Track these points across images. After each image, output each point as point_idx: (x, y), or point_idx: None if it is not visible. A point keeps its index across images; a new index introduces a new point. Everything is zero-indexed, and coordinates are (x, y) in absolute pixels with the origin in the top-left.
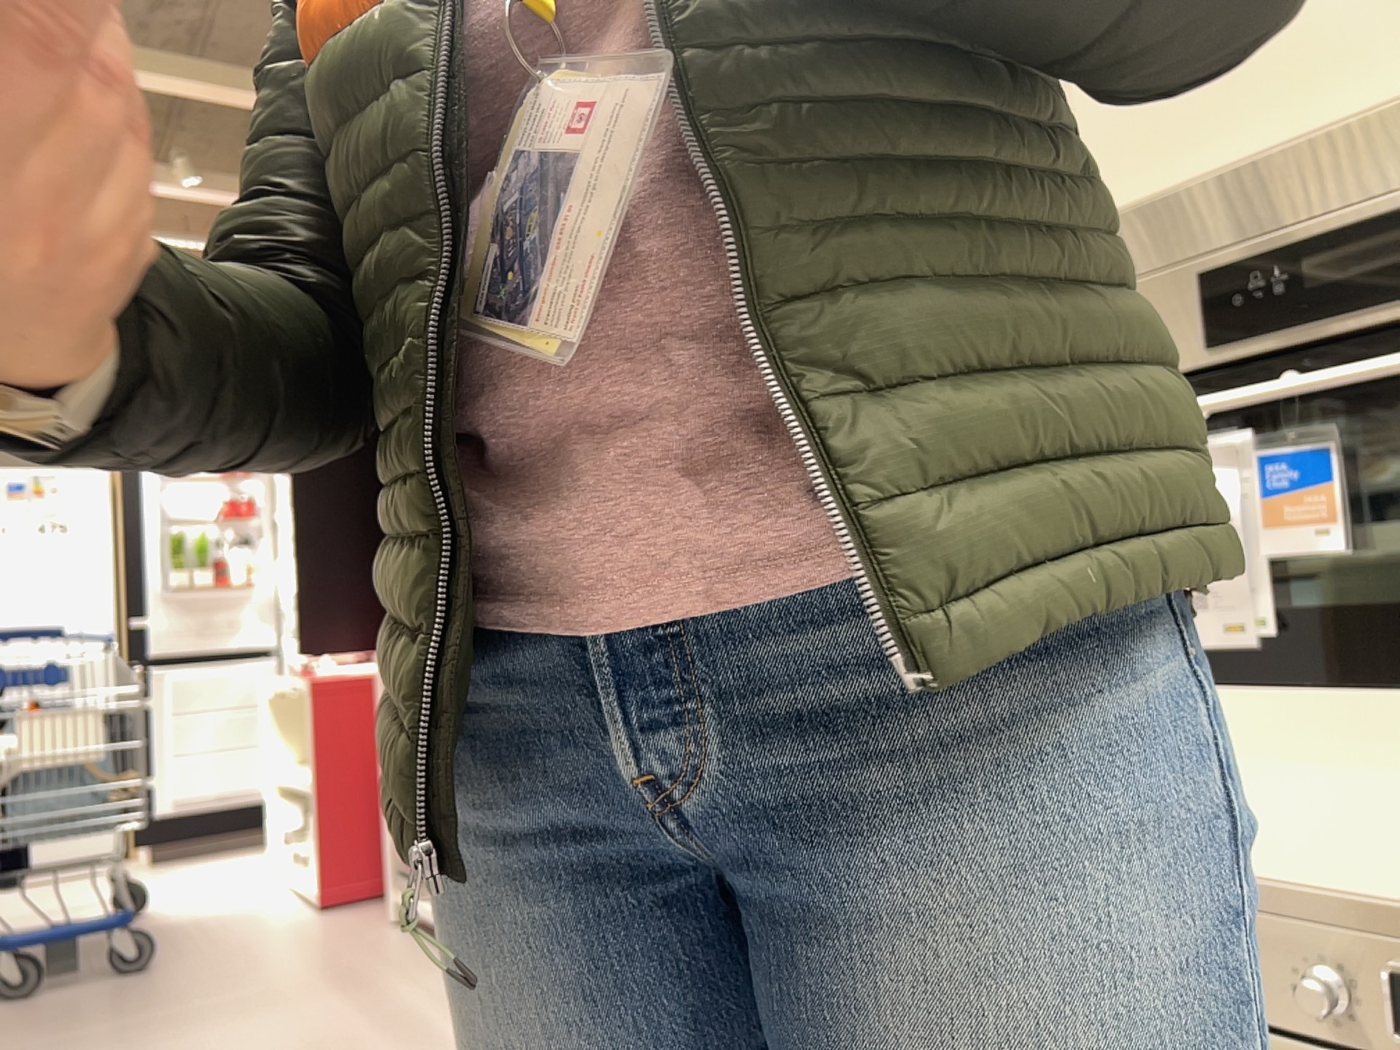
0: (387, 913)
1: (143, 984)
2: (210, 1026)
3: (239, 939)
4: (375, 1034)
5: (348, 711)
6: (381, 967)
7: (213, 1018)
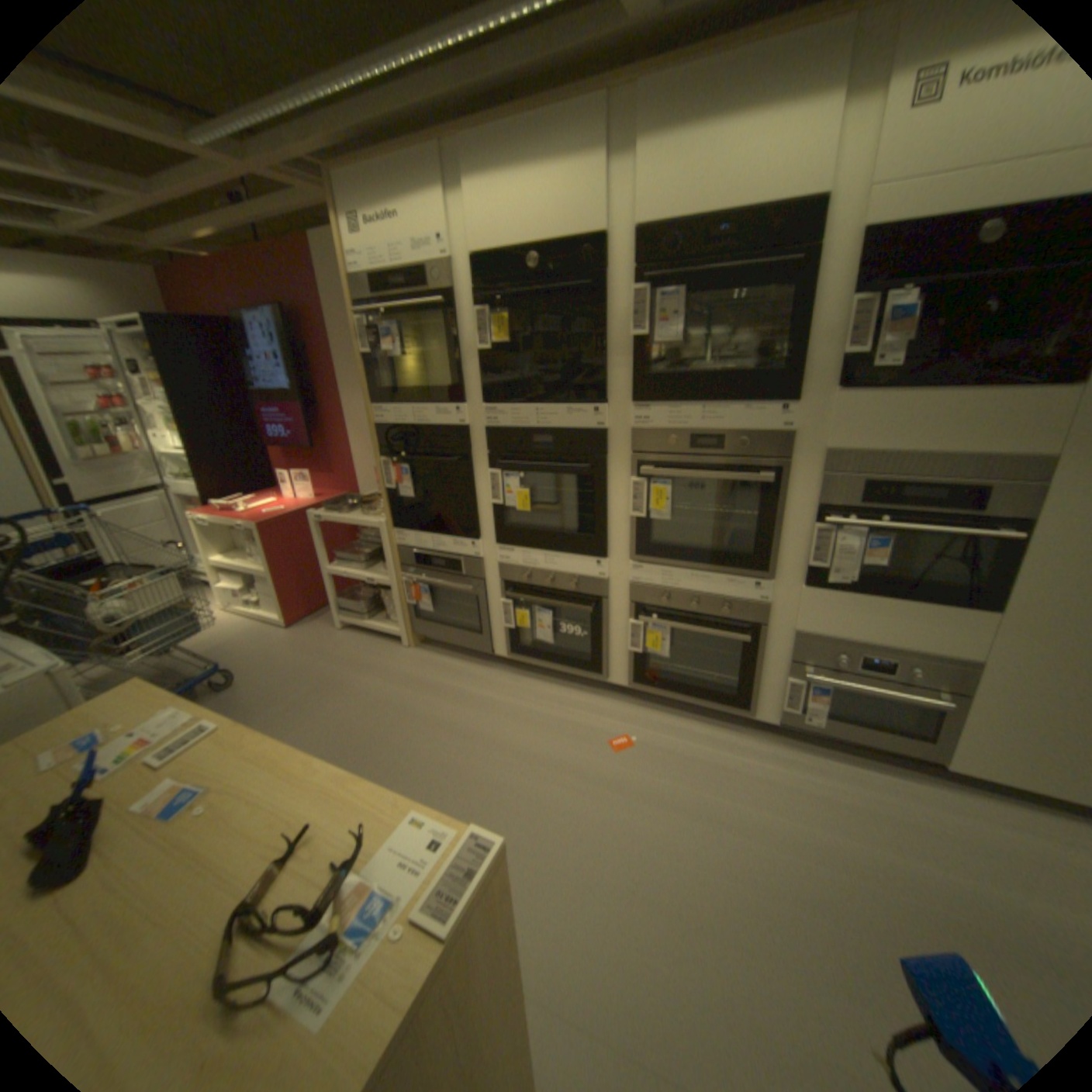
0: (326, 626)
1: (240, 696)
2: (315, 709)
3: (259, 657)
4: (405, 692)
5: (277, 537)
6: (364, 658)
7: (312, 705)
